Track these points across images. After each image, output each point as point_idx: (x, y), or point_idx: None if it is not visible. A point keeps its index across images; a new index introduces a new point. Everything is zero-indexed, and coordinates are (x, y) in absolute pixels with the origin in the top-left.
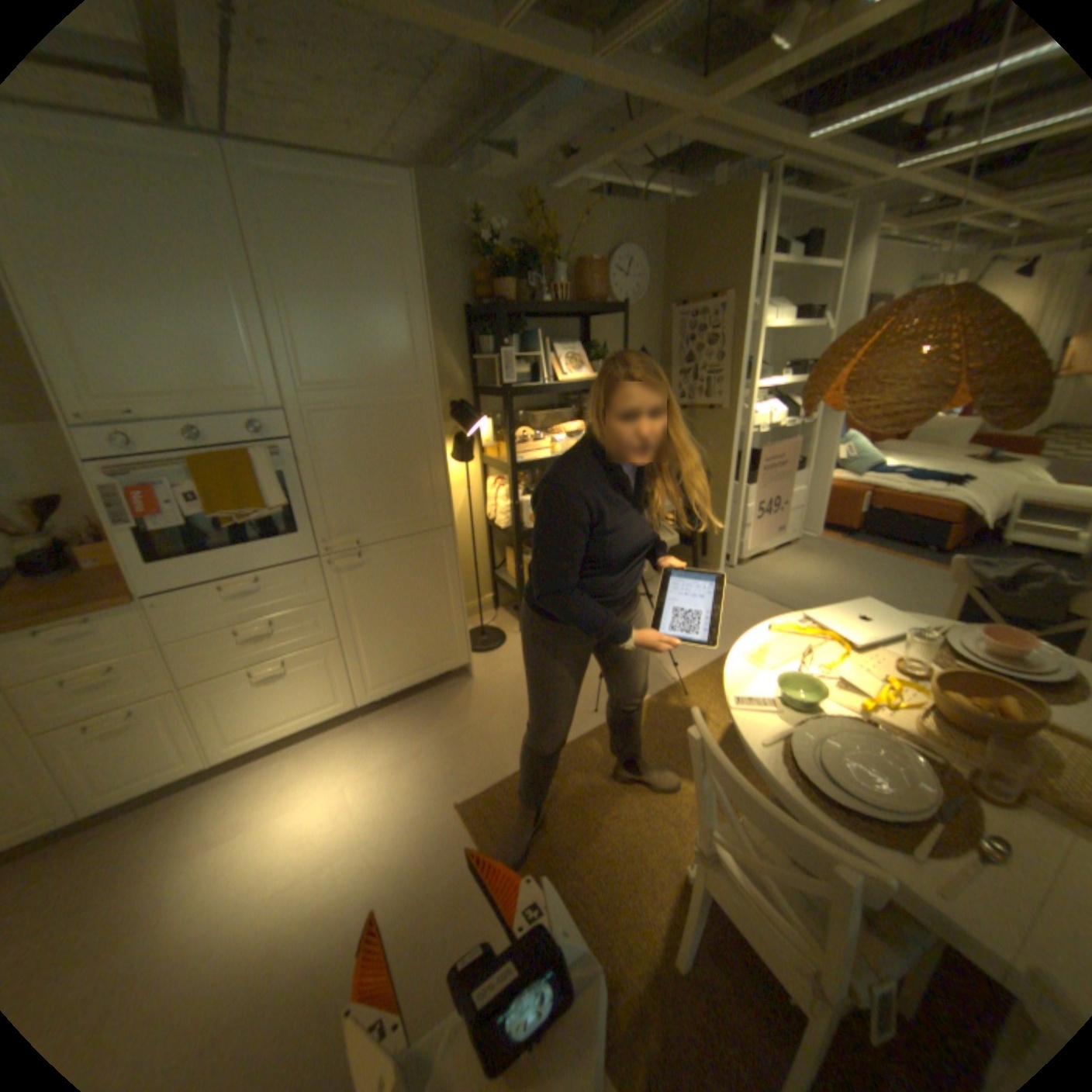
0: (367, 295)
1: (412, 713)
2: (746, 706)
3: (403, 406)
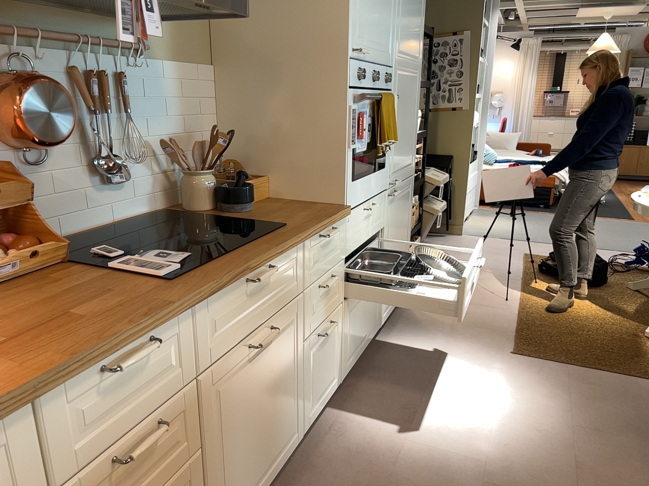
0: None
1: (403, 328)
2: None
3: (415, 78)
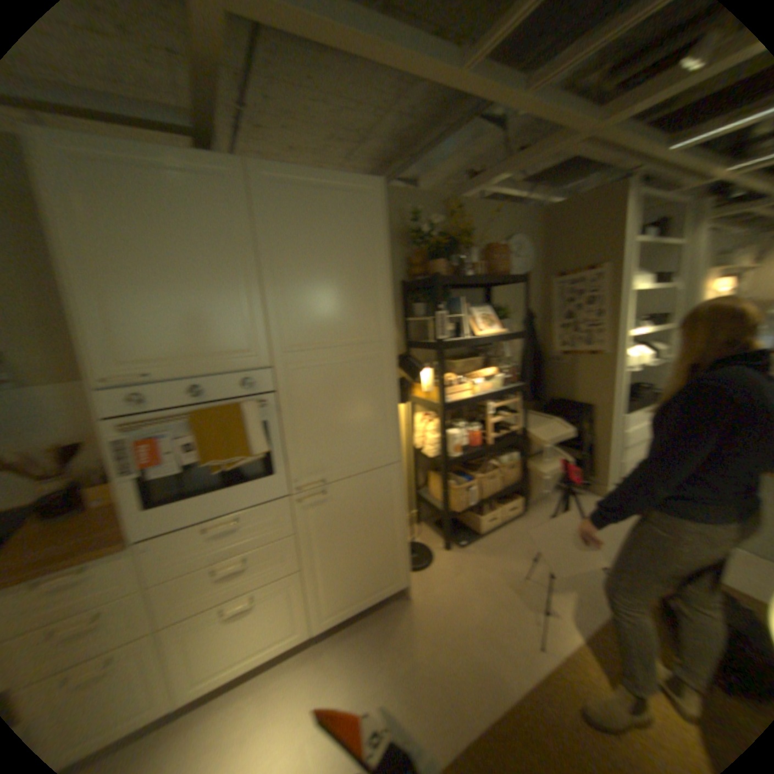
0: (344, 272)
1: (360, 642)
2: None
3: (365, 360)
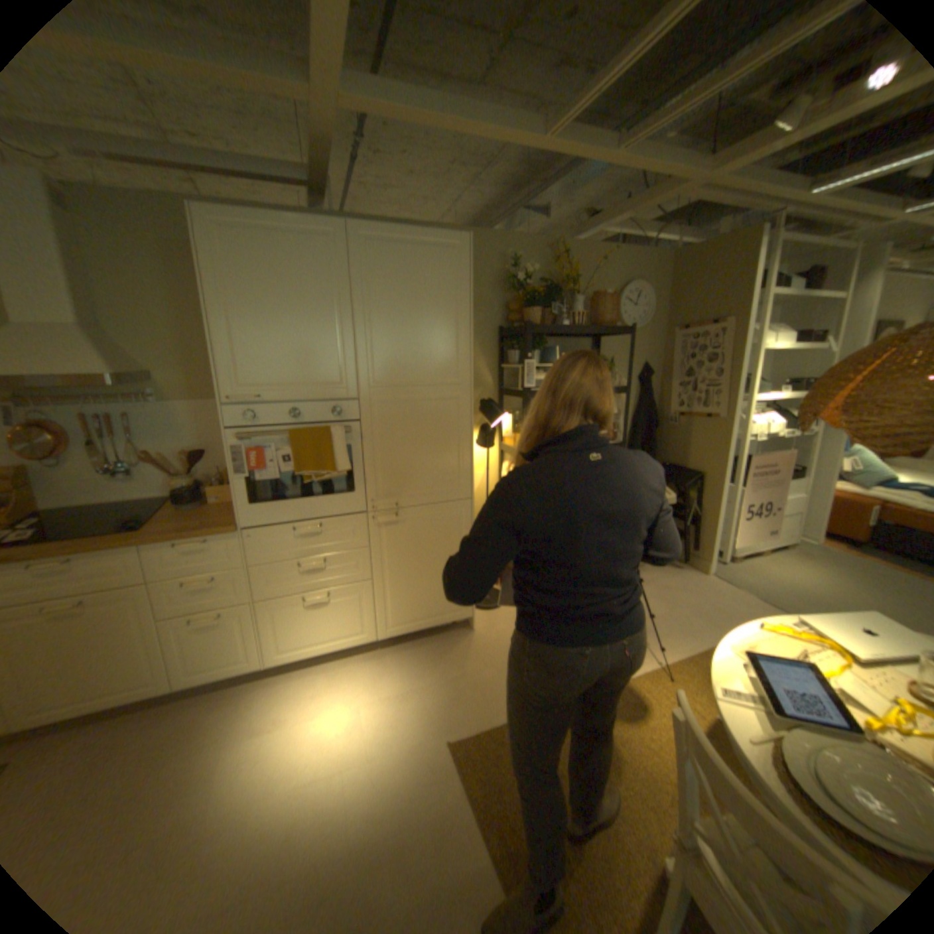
0: (429, 320)
1: (421, 653)
2: (735, 701)
3: (445, 401)
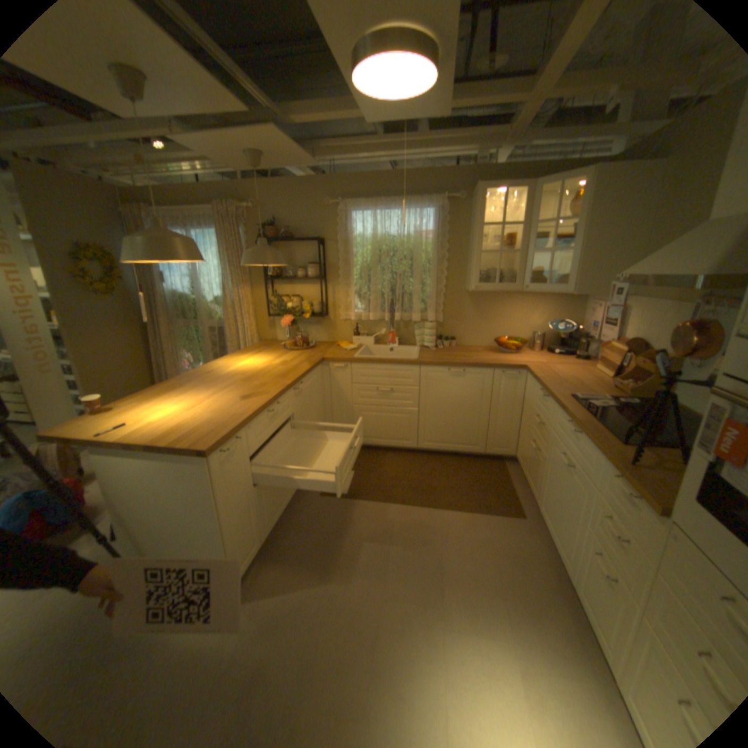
0: None
1: None
2: None
3: None
